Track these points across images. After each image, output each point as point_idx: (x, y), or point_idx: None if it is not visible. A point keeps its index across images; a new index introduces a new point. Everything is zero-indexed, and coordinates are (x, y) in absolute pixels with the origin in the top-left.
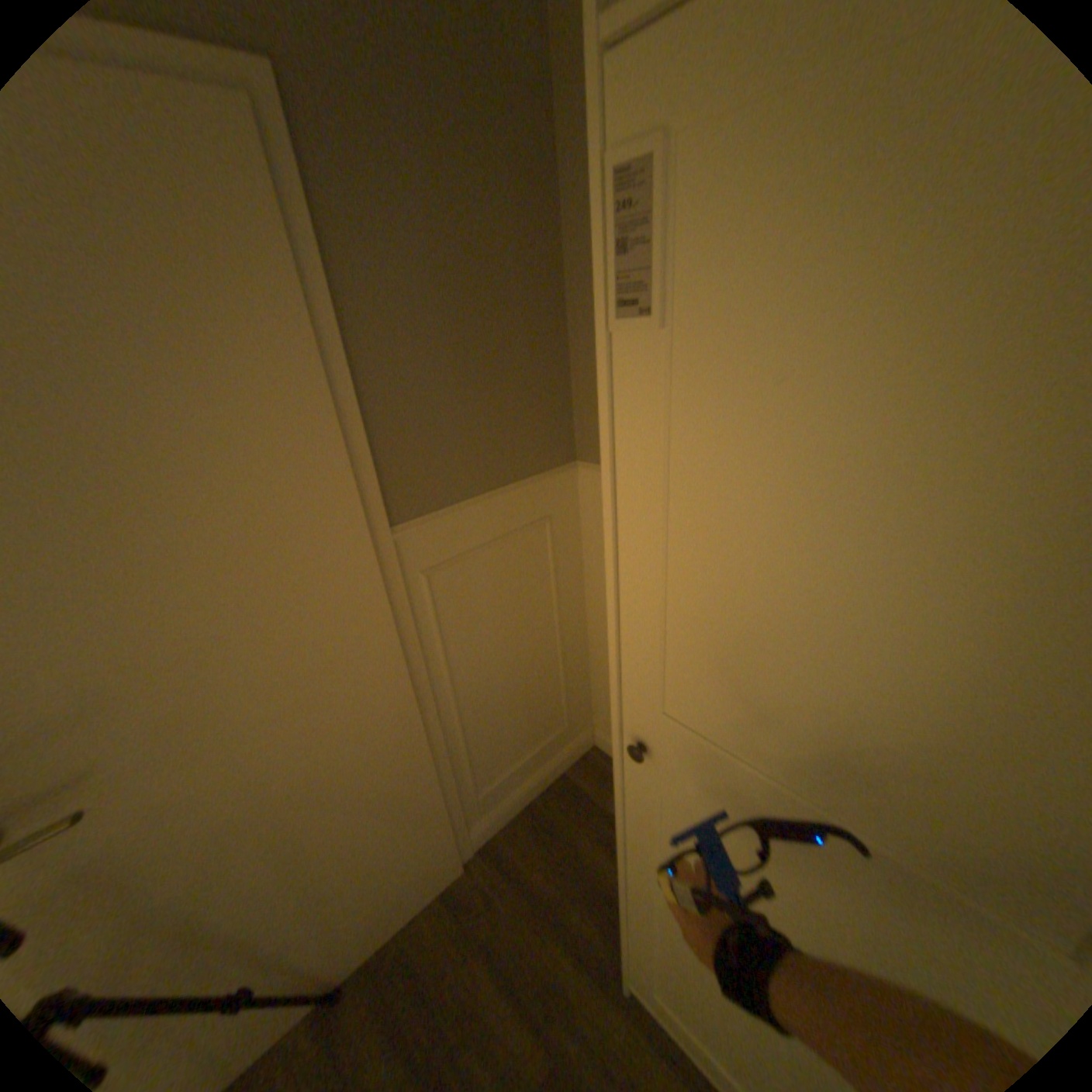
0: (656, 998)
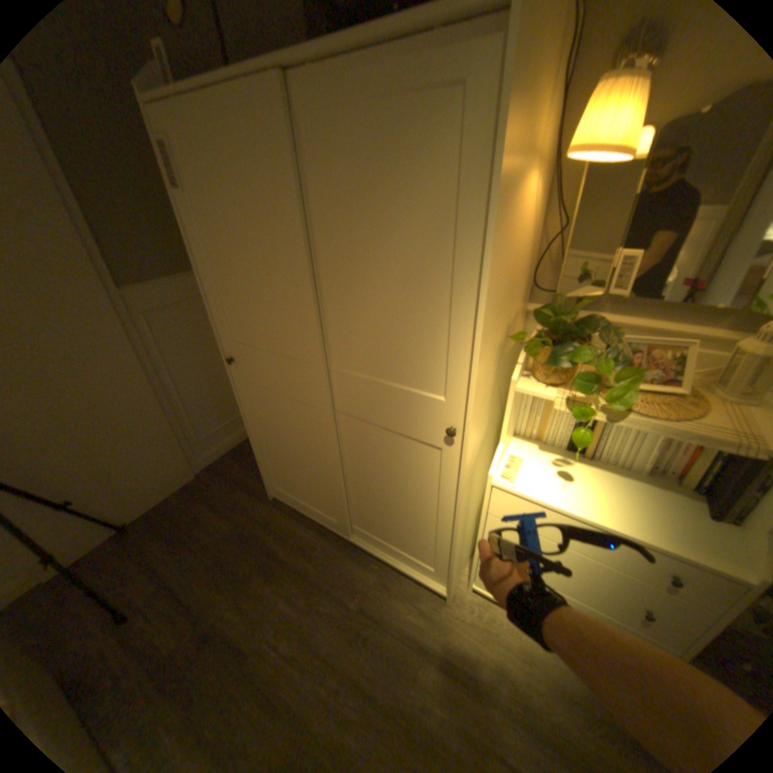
0: (276, 488)
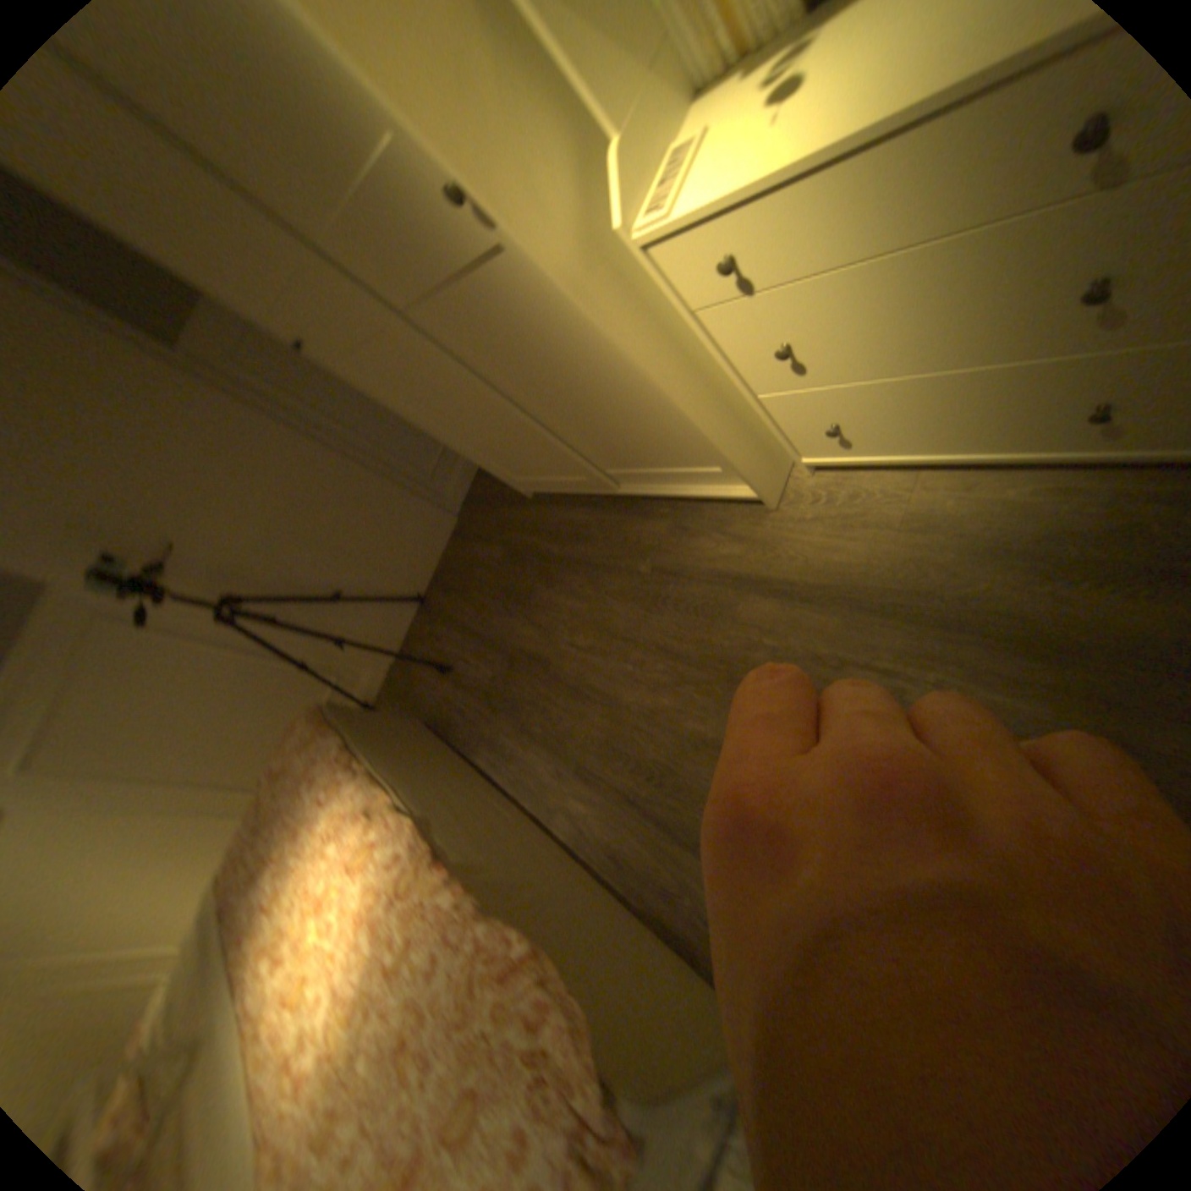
0: (519, 478)
